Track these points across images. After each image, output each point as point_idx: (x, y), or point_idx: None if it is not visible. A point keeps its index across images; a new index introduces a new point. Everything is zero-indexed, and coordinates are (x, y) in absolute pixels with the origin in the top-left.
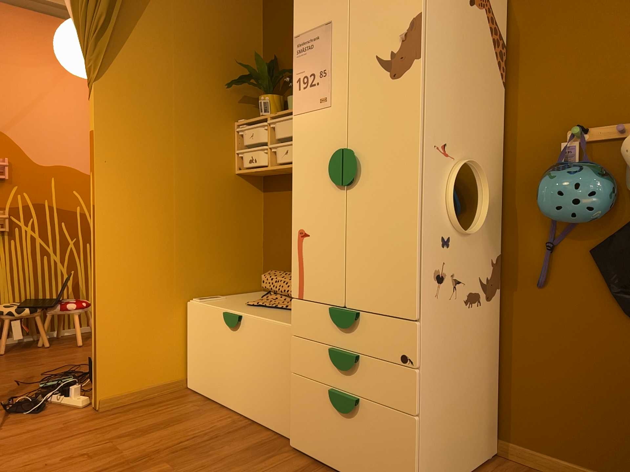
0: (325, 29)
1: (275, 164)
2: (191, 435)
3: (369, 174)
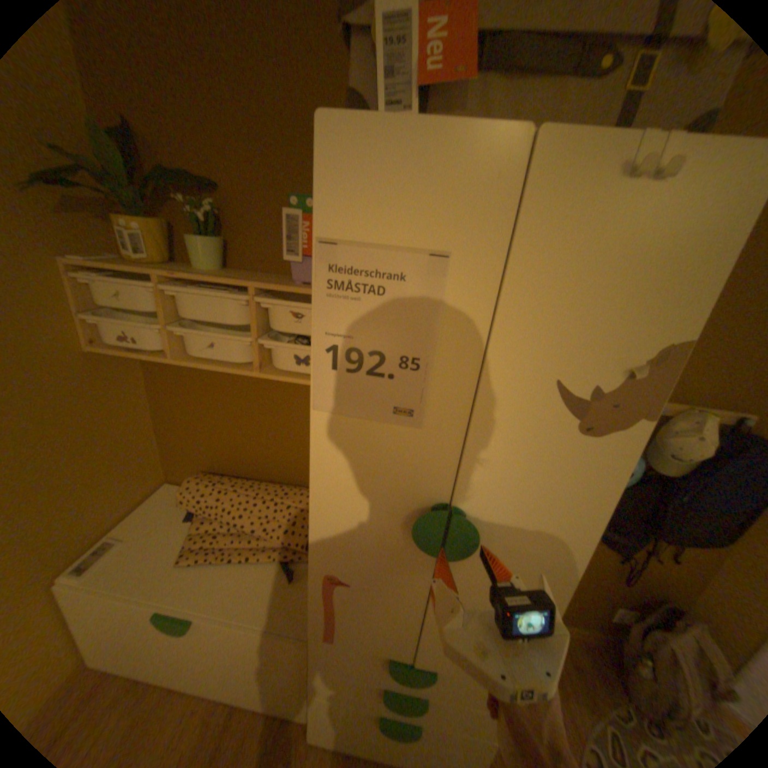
0: (428, 261)
1: (178, 349)
2: None
3: (492, 549)
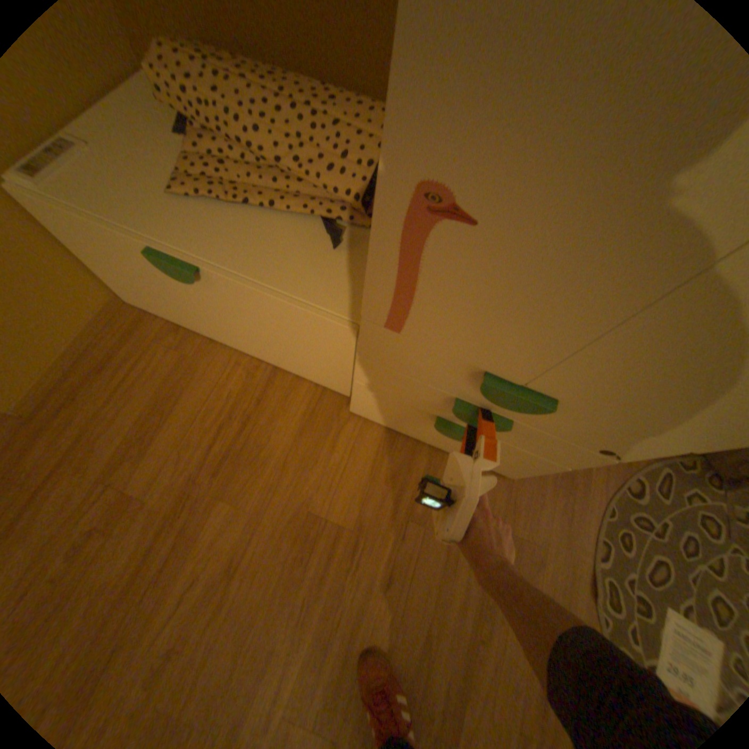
0: None
1: None
2: (212, 425)
3: None
